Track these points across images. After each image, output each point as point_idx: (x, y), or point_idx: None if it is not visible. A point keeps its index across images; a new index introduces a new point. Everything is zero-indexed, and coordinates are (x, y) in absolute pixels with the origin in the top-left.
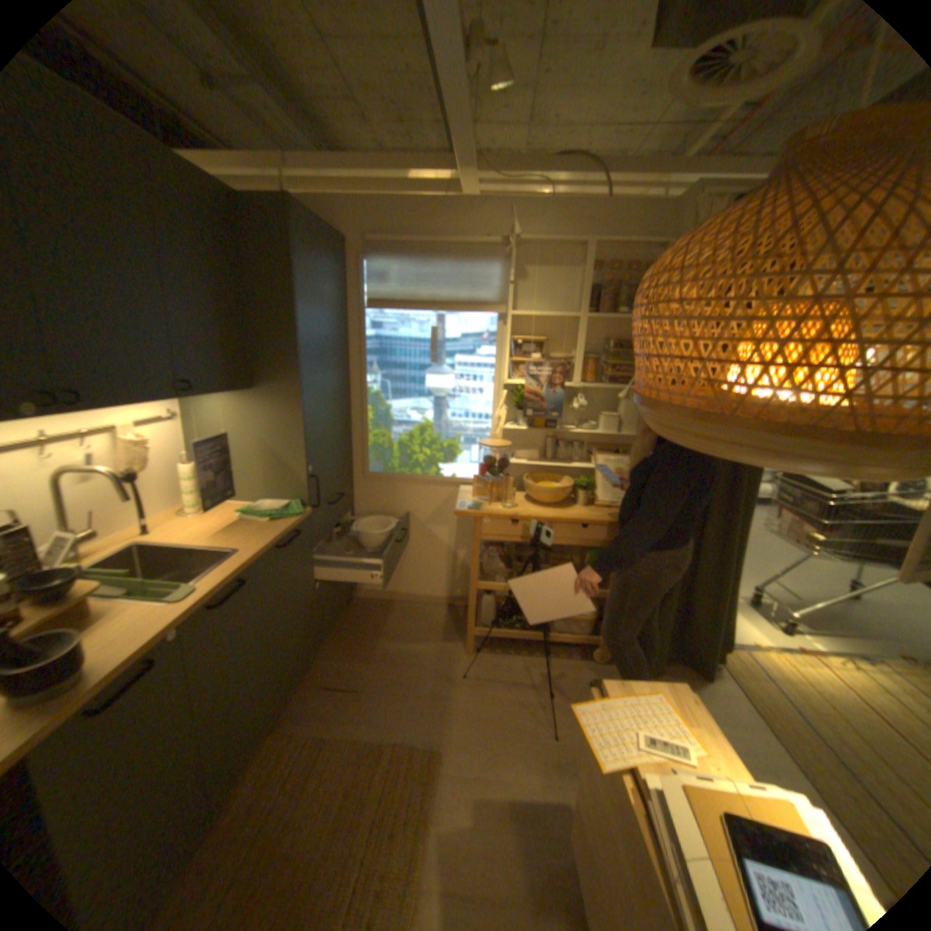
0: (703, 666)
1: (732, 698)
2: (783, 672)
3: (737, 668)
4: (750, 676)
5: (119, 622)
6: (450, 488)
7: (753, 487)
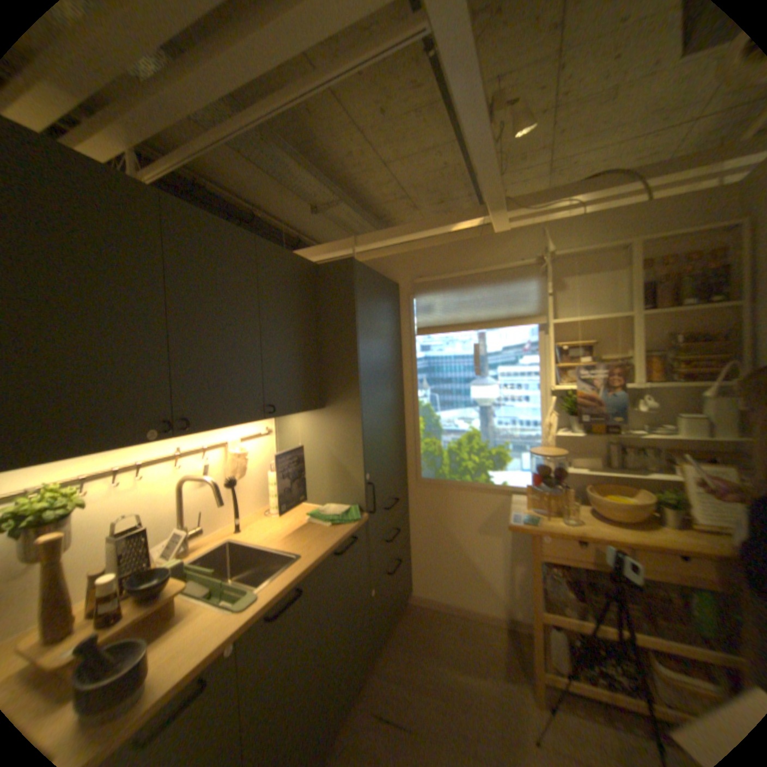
0: None
1: None
2: None
3: None
4: None
5: (192, 627)
6: (502, 496)
7: None
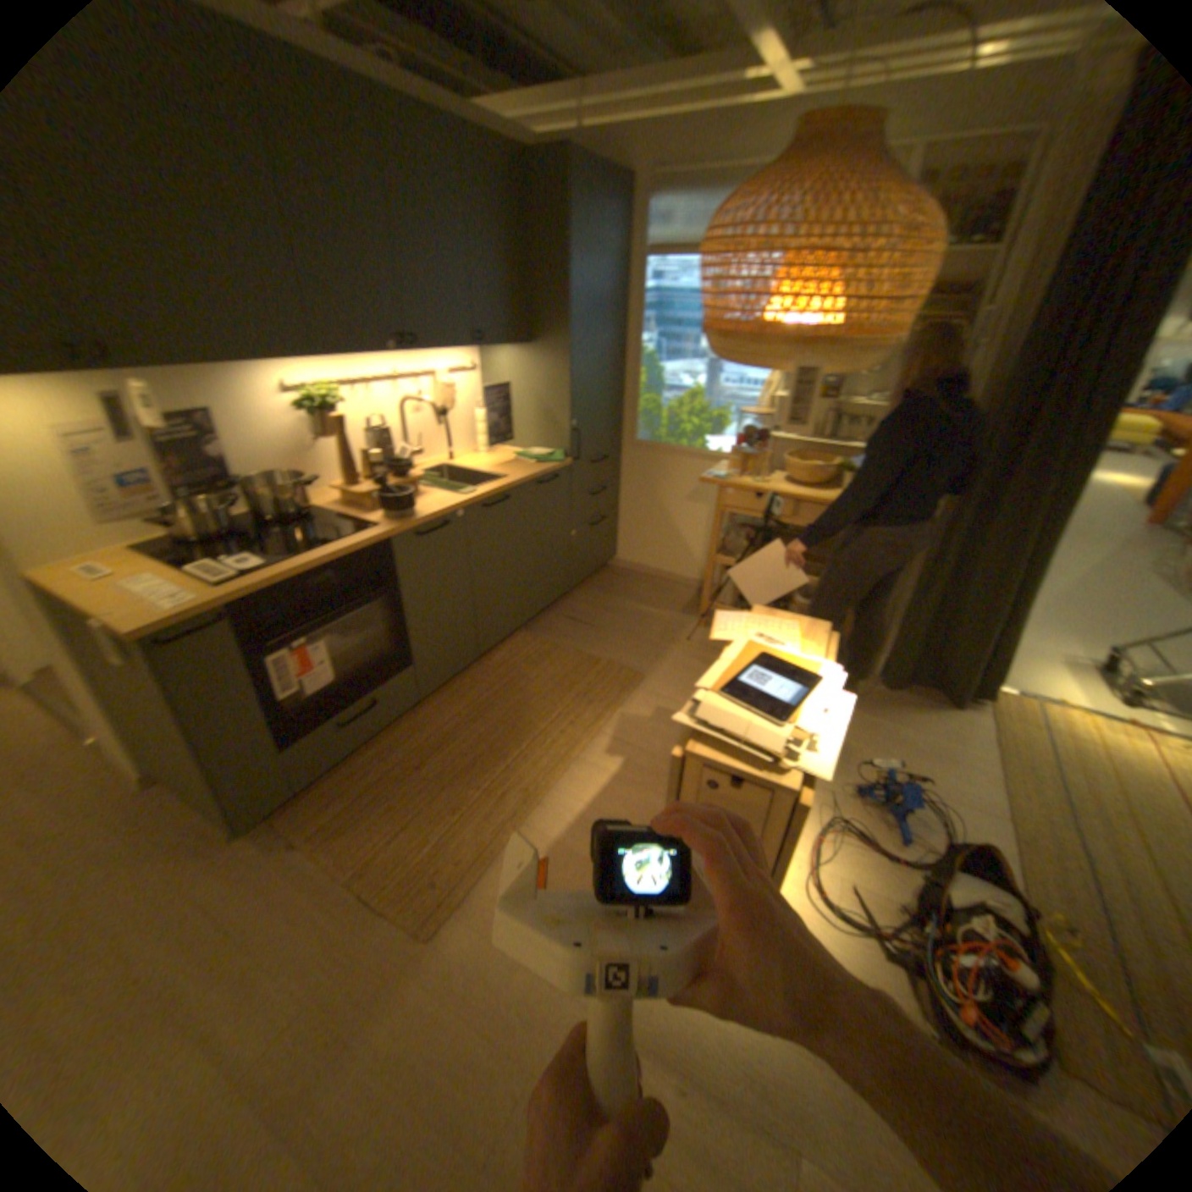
0: (949, 686)
1: (976, 727)
2: (1076, 729)
3: (1010, 709)
4: (1021, 719)
5: (434, 498)
6: (714, 465)
7: (1075, 485)
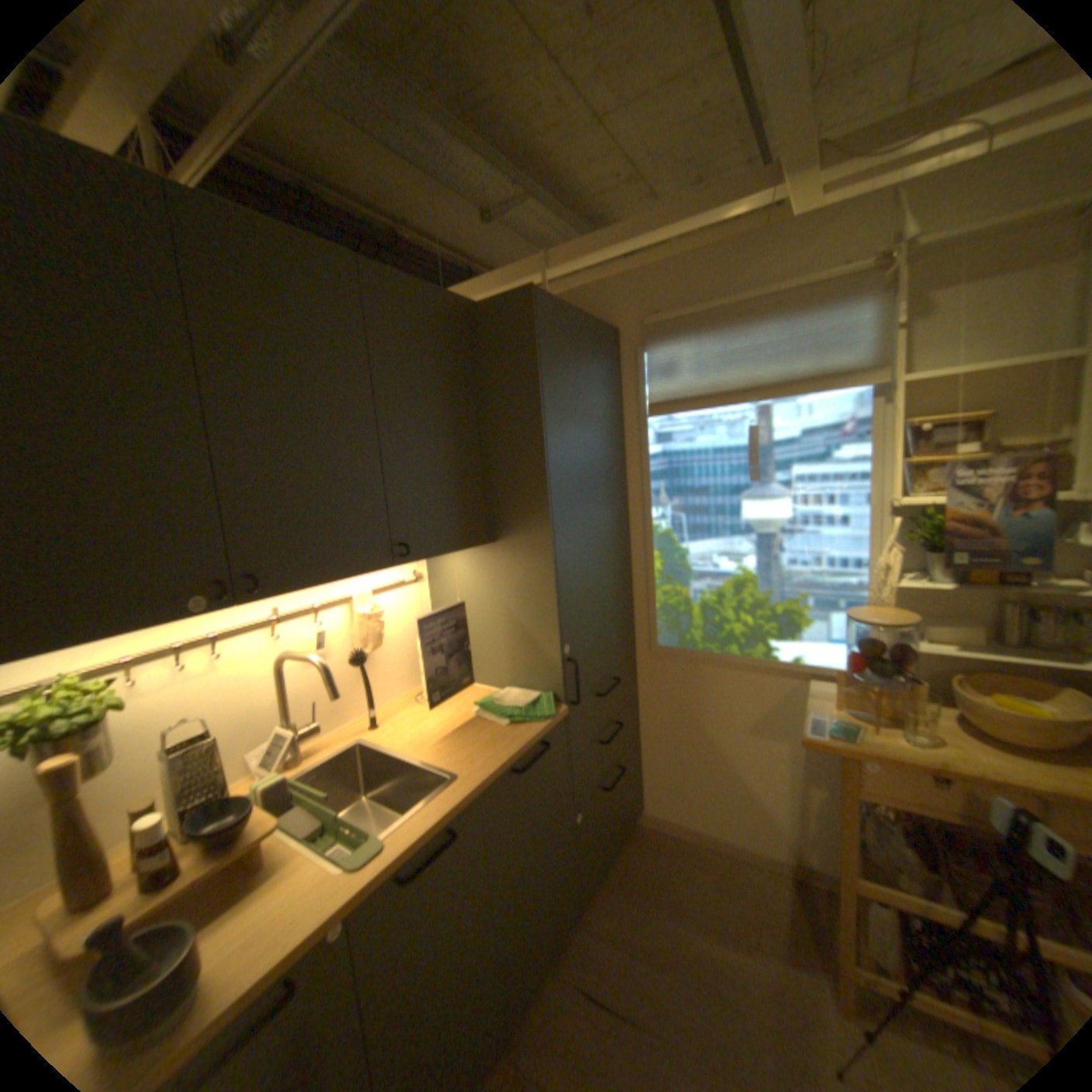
0: None
1: None
2: None
3: None
4: None
5: (282, 894)
6: (793, 681)
7: None
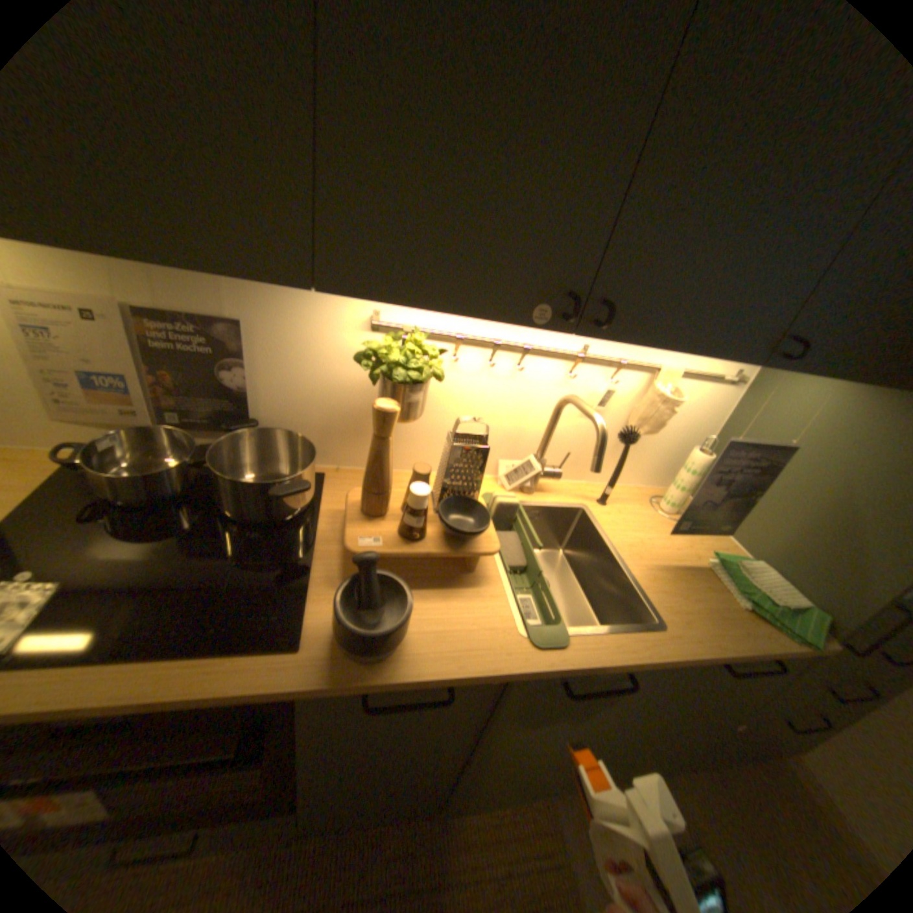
0: None
1: None
2: None
3: None
4: None
5: (479, 612)
6: None
7: None
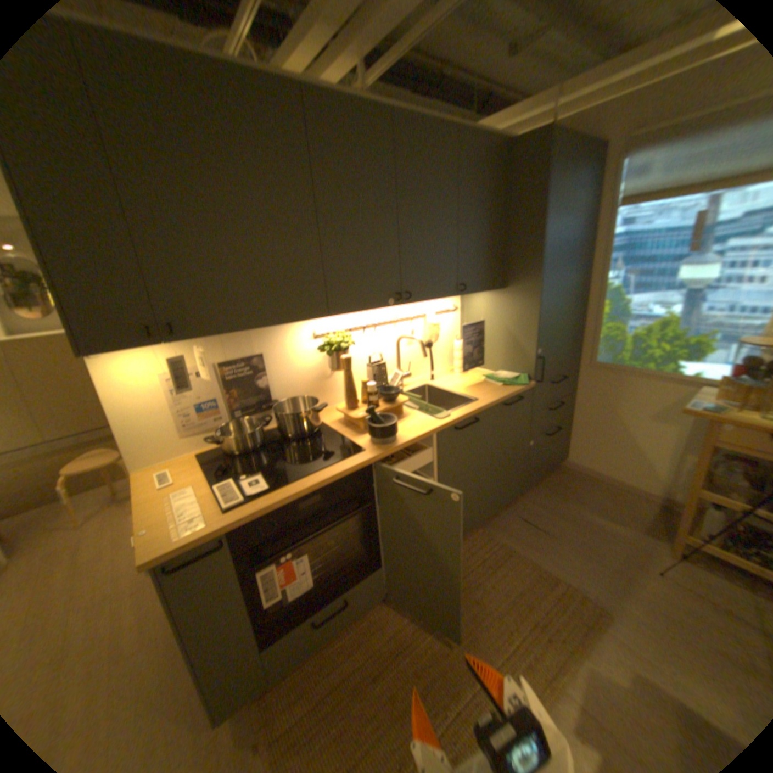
0: None
1: None
2: None
3: None
4: None
5: (413, 421)
6: (690, 388)
7: None
